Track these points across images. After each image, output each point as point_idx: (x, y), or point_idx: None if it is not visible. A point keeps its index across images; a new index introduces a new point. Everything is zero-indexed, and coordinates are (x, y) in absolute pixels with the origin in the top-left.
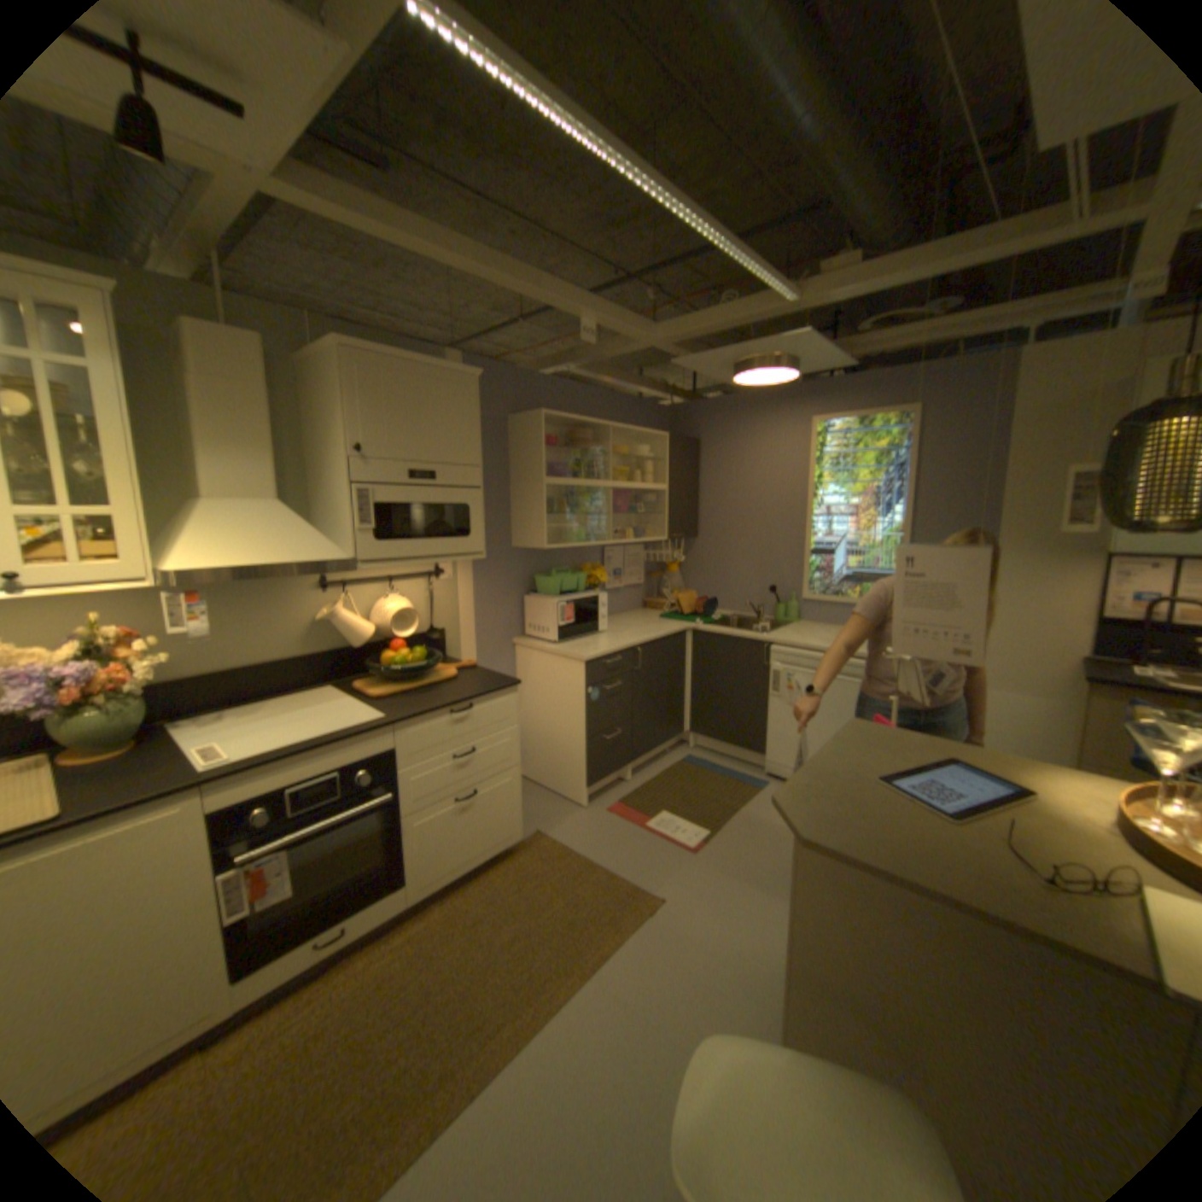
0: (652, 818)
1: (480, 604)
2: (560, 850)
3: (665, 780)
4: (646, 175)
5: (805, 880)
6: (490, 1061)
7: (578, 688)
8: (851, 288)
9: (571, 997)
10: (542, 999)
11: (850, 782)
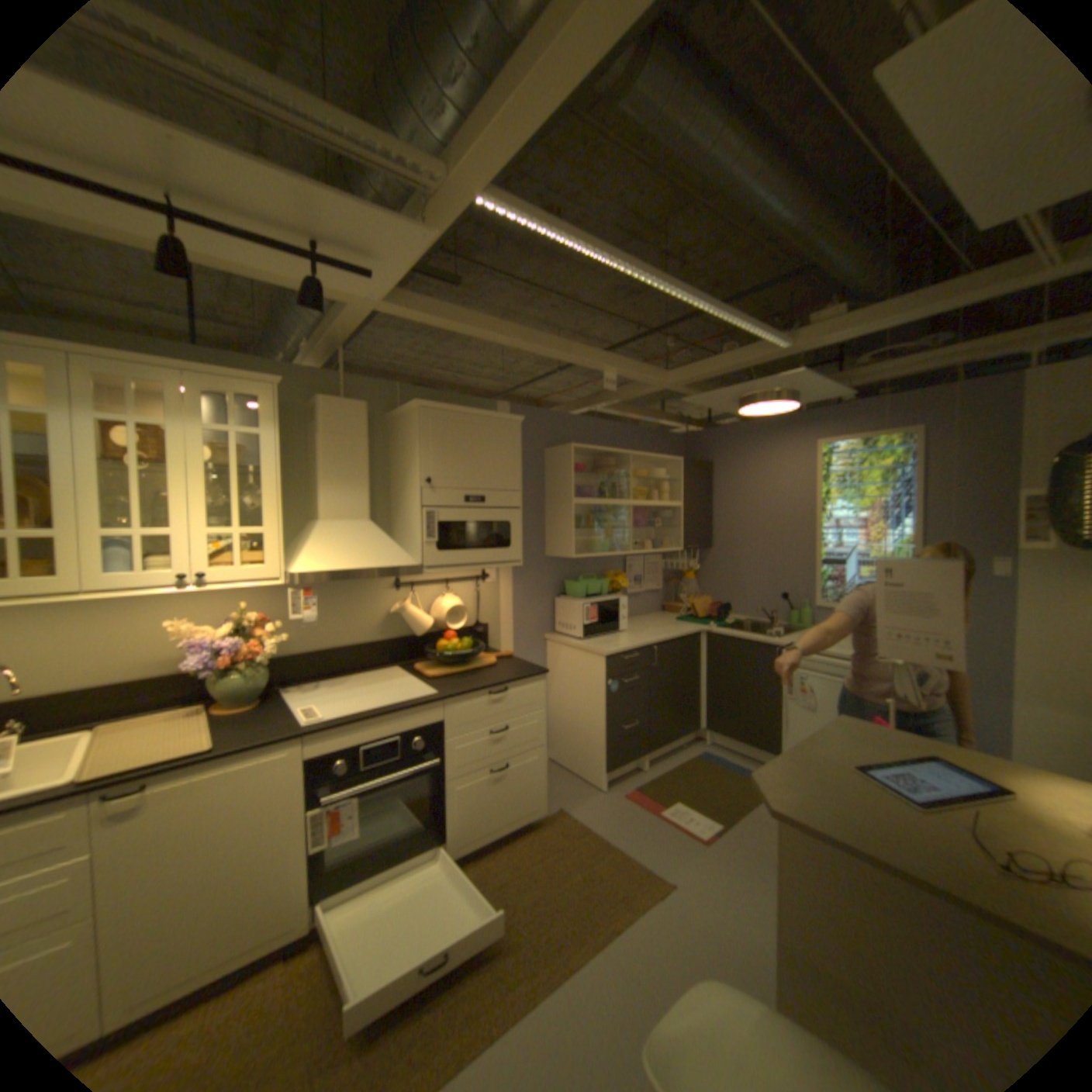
0: (667, 808)
1: (518, 603)
2: (581, 829)
3: (682, 774)
4: (649, 274)
5: (794, 864)
6: (510, 1010)
7: (600, 680)
8: (839, 334)
9: (584, 964)
10: (558, 961)
11: (844, 777)
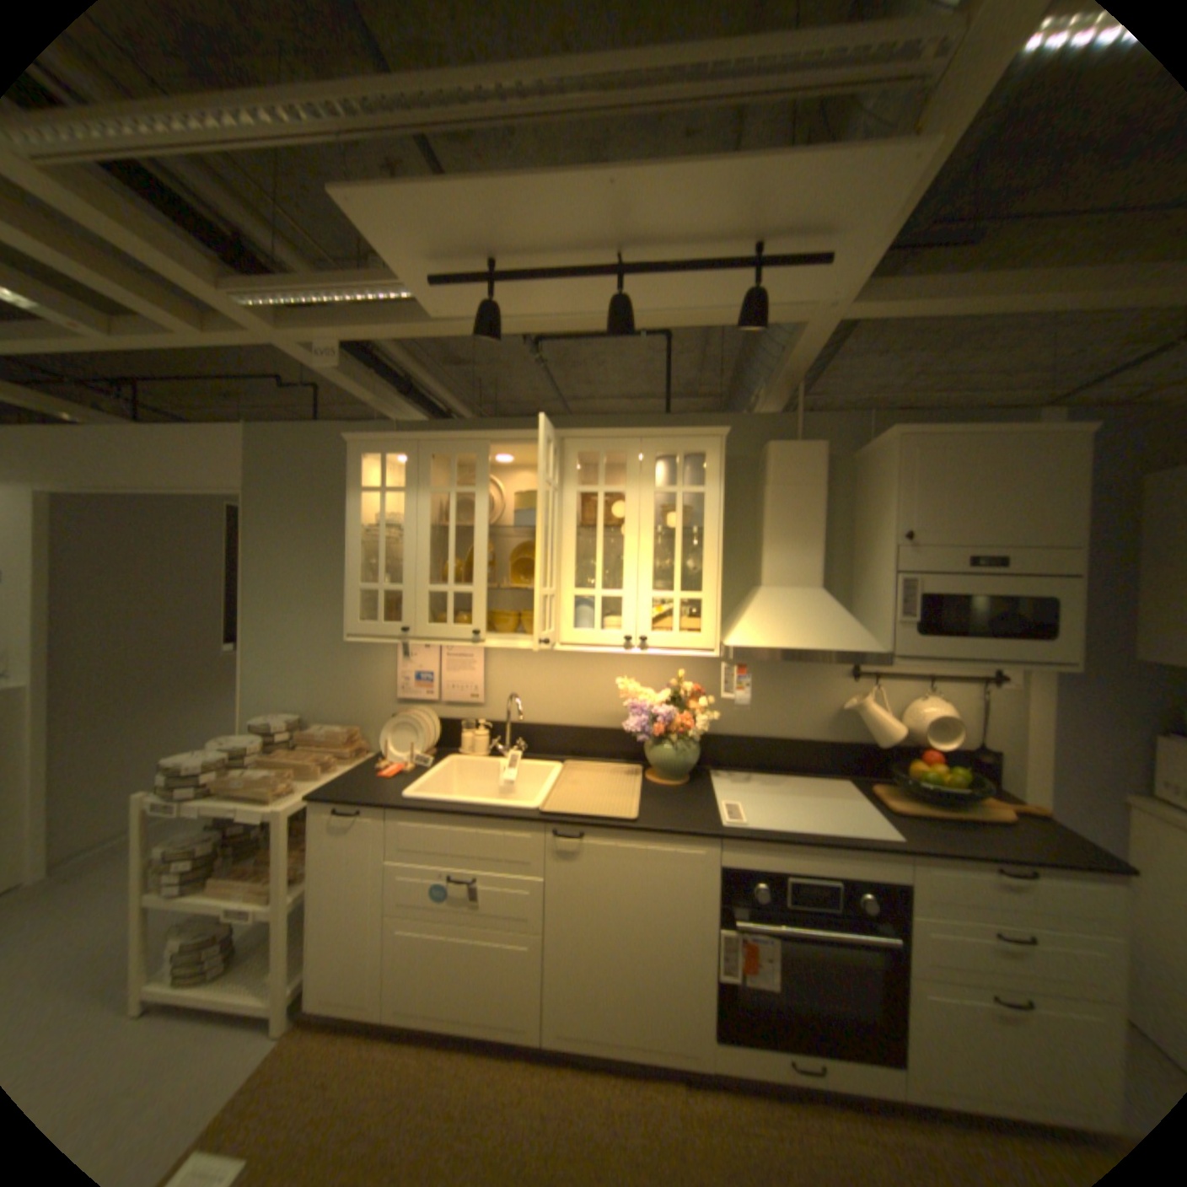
0: None
1: (1066, 732)
2: None
3: None
4: None
5: None
6: None
7: None
8: None
9: None
10: None
11: None
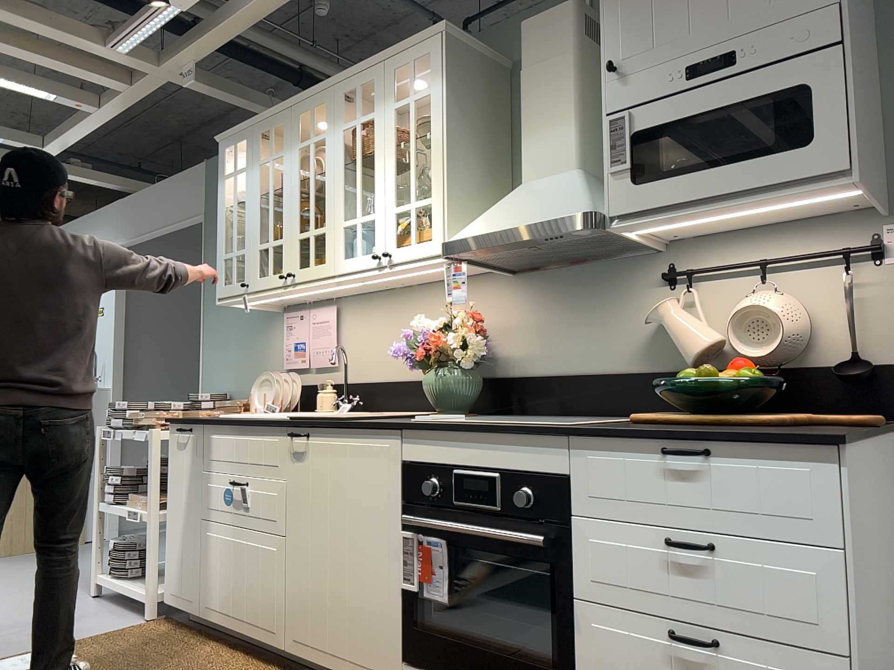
0: None
1: None
2: None
3: None
4: None
5: None
6: None
7: None
8: None
9: None
10: None
11: None
